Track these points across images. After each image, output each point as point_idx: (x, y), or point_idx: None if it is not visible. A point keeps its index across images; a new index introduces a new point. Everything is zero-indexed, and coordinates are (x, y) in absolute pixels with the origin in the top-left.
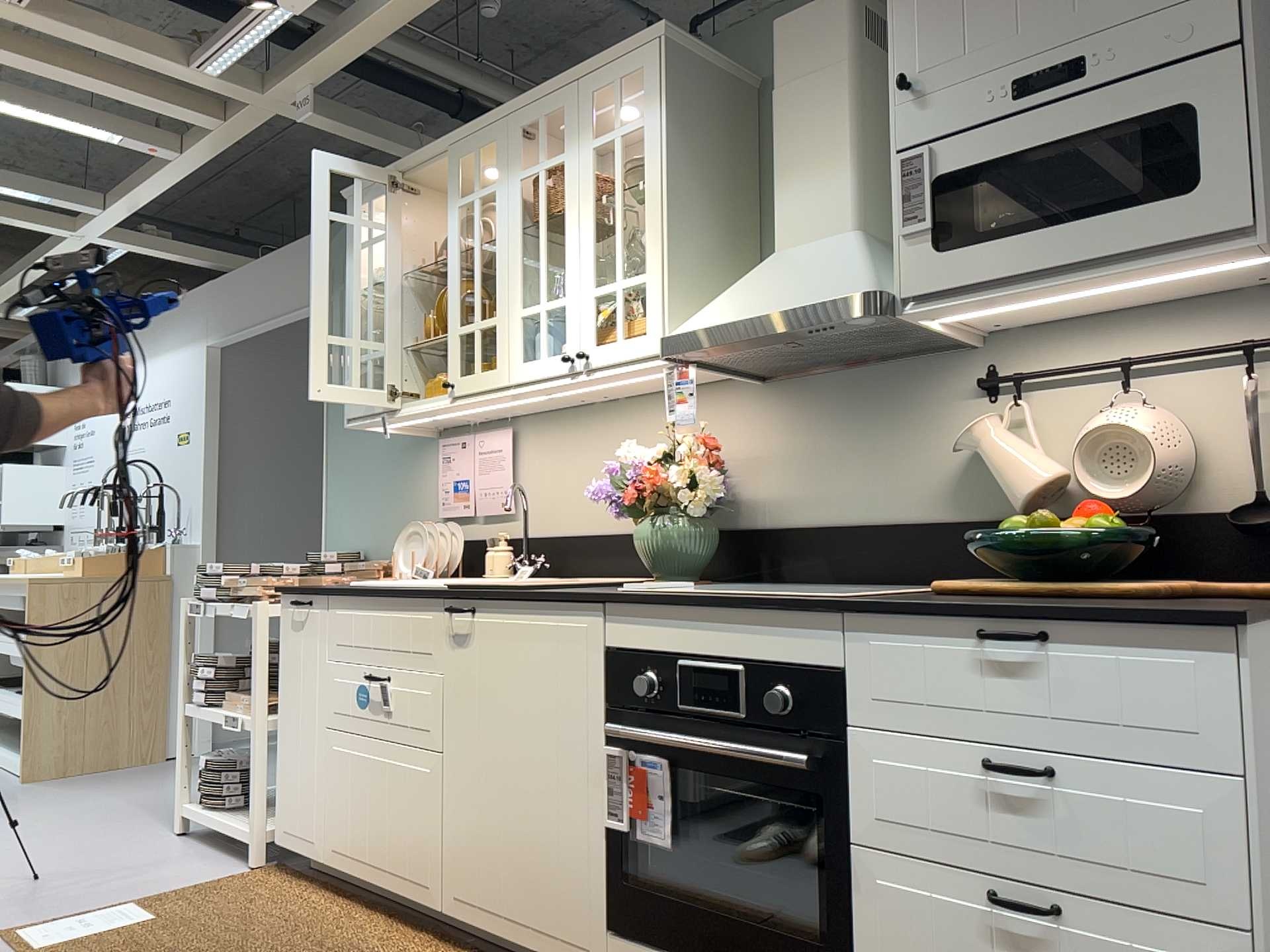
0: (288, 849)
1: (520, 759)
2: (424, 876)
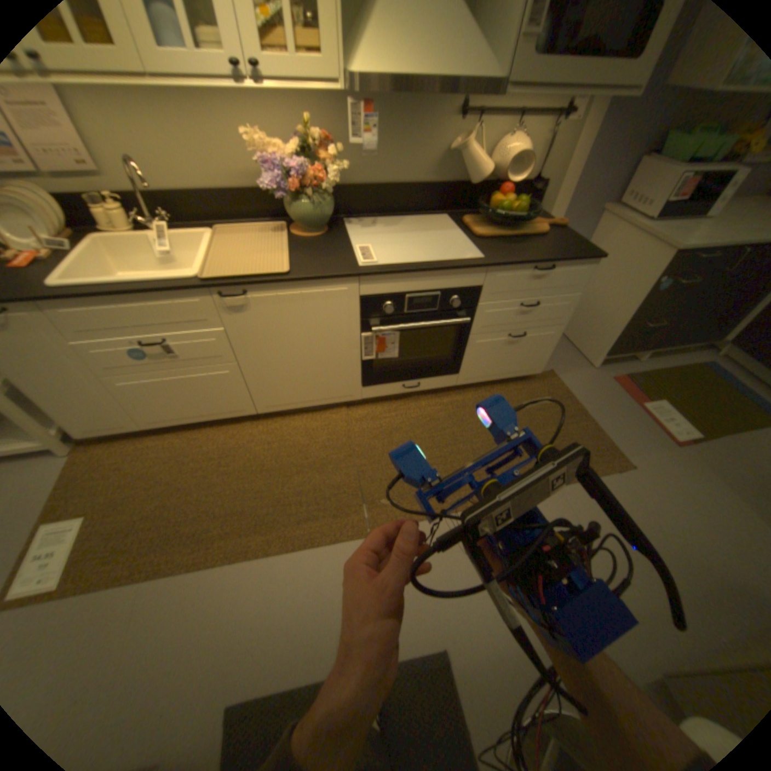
0: (96, 438)
1: (304, 351)
2: (240, 408)
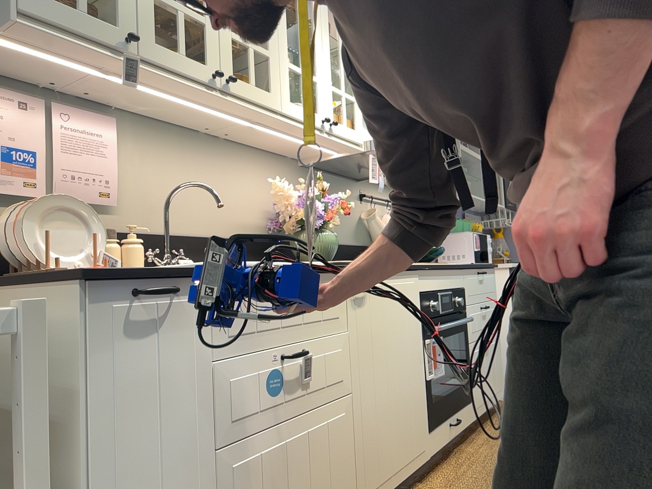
0: None
1: (395, 368)
2: None
